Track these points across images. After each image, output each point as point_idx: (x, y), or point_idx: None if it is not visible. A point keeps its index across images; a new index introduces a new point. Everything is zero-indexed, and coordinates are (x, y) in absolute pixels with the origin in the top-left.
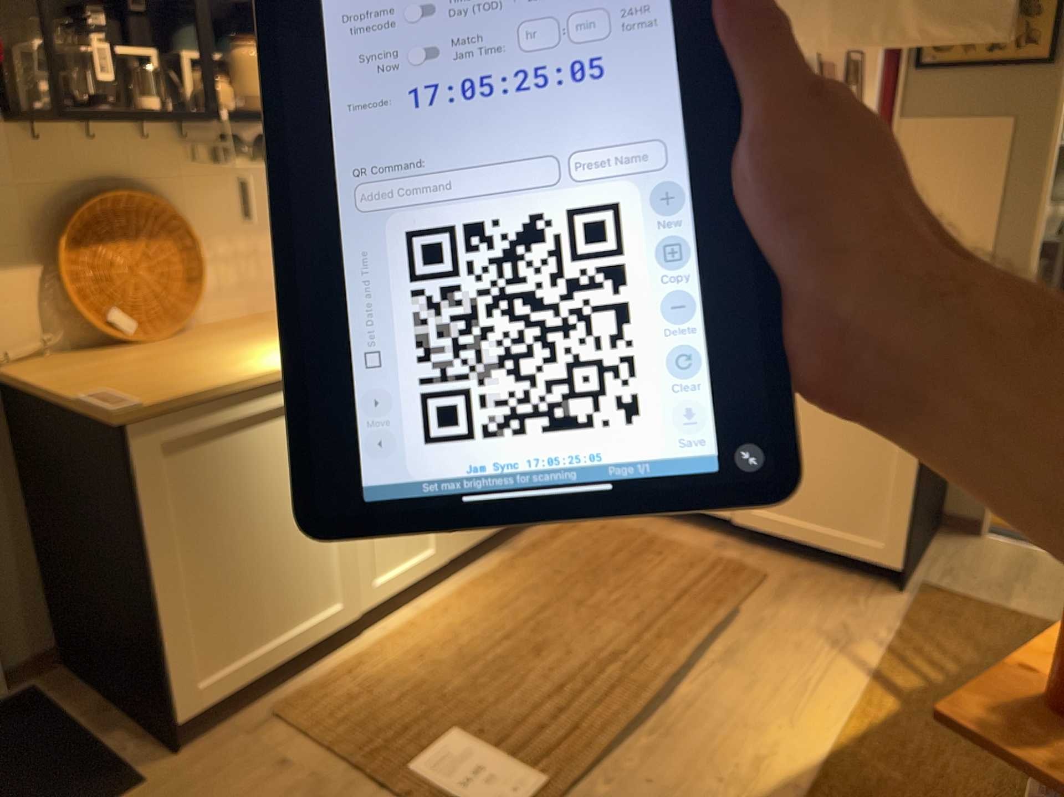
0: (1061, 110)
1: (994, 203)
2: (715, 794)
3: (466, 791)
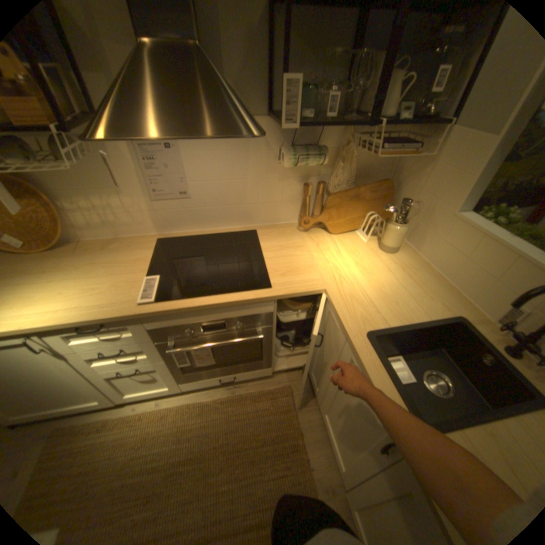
0: None
1: None
2: None
3: None
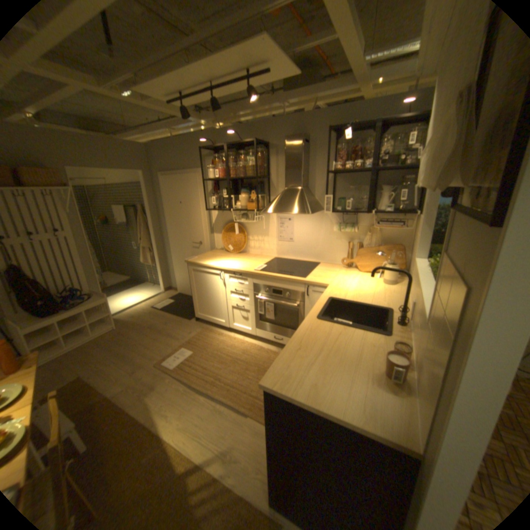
0: (484, 310)
1: (442, 377)
2: (158, 404)
3: (173, 357)
